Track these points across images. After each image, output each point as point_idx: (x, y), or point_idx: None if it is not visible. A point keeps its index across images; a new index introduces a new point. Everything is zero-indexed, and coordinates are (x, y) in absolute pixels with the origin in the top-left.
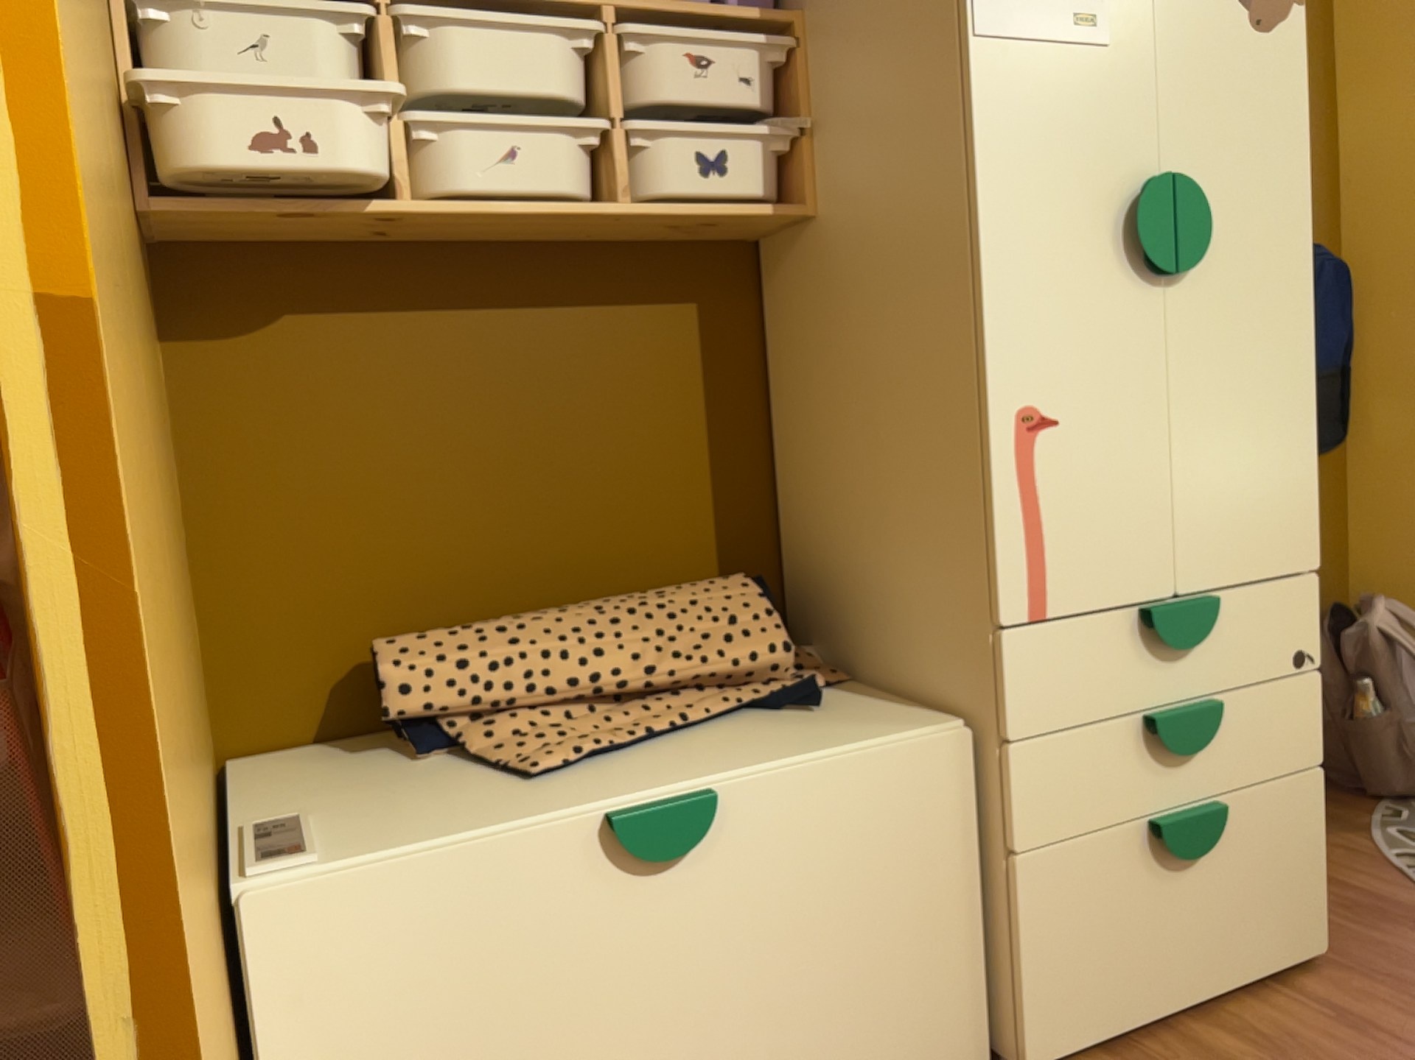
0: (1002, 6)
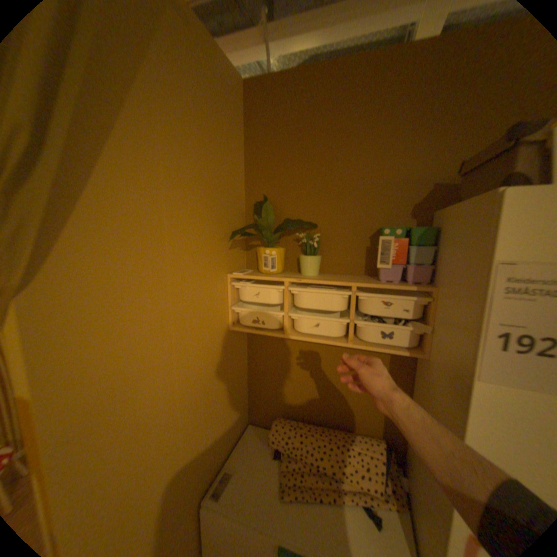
0: (500, 370)
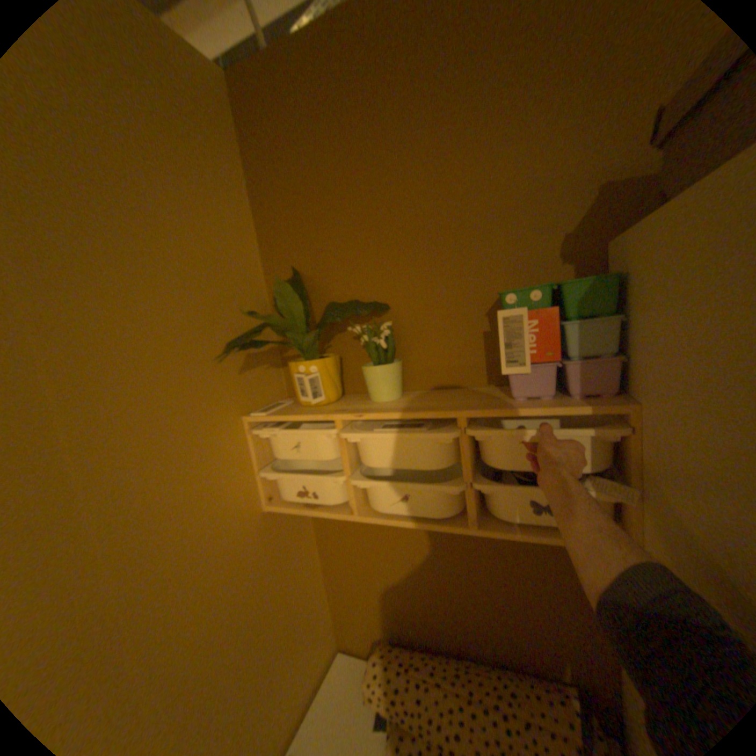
0: None
